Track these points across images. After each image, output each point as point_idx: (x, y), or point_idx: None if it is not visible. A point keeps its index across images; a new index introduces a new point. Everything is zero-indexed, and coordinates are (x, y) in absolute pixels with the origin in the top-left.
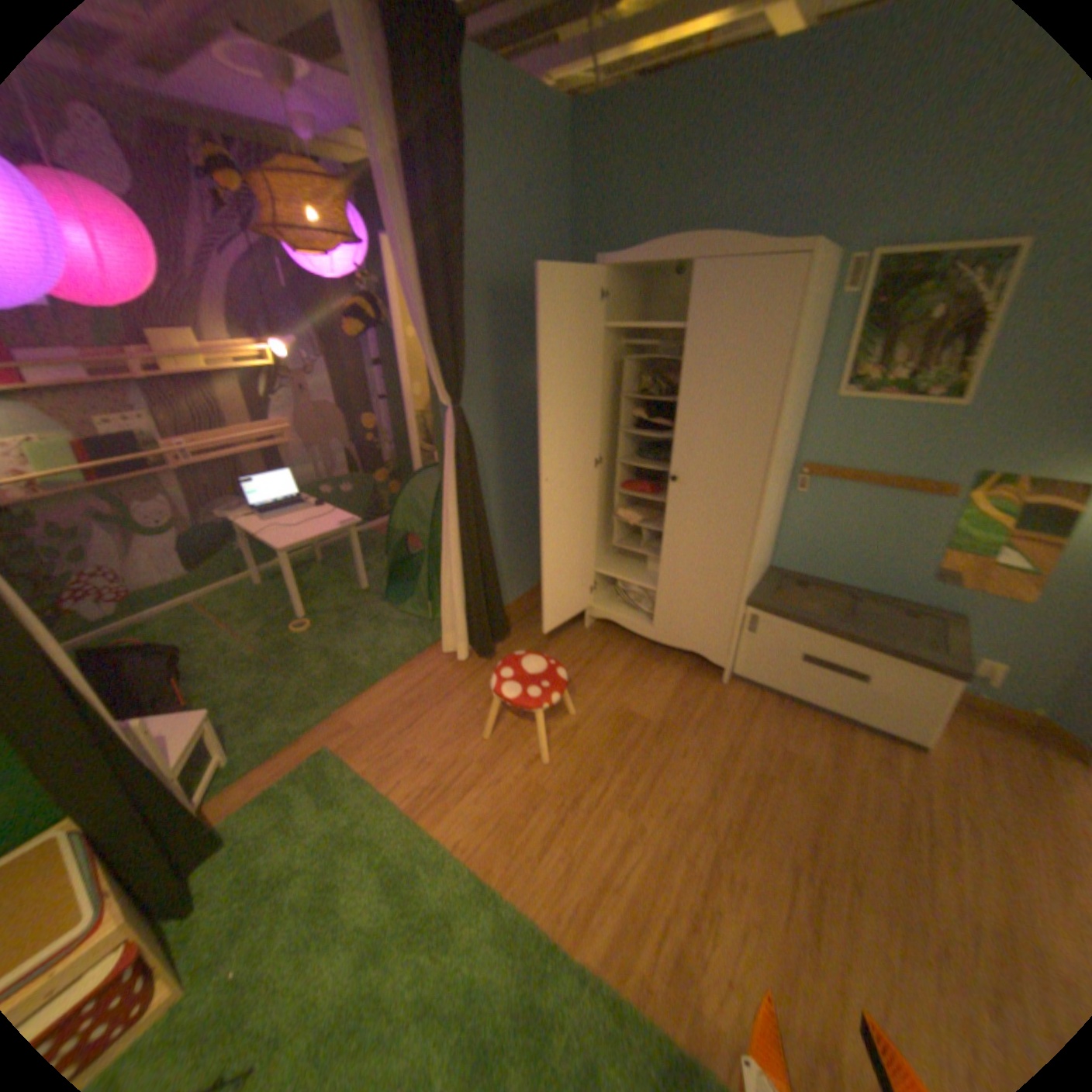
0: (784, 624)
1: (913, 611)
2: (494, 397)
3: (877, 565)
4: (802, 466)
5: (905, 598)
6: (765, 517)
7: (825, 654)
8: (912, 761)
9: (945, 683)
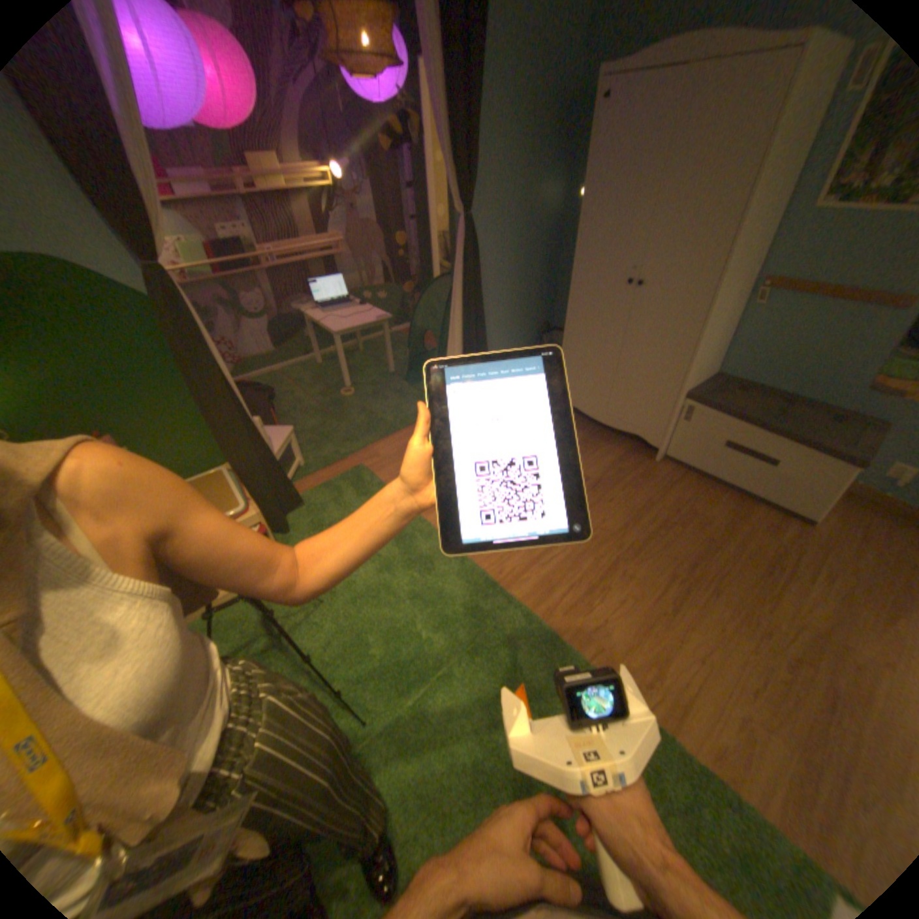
0: (714, 414)
1: (839, 414)
2: (499, 209)
3: (816, 373)
4: (765, 279)
5: (836, 405)
6: (714, 319)
7: (744, 441)
8: (798, 529)
9: (843, 468)
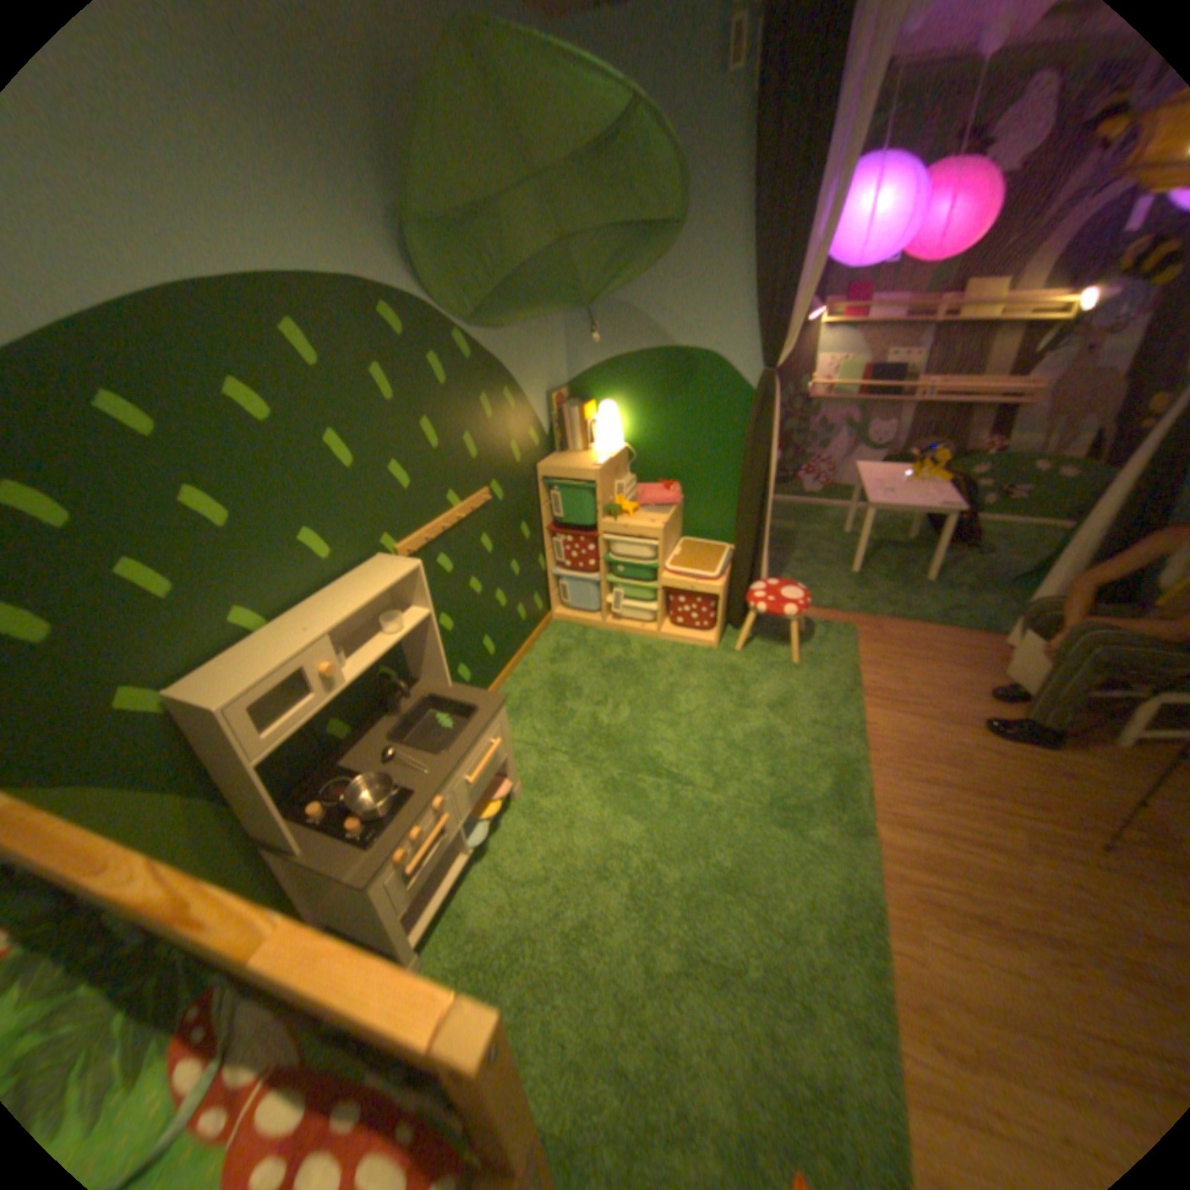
0: None
1: None
2: None
3: None
4: None
5: None
6: None
7: None
8: None
9: None
